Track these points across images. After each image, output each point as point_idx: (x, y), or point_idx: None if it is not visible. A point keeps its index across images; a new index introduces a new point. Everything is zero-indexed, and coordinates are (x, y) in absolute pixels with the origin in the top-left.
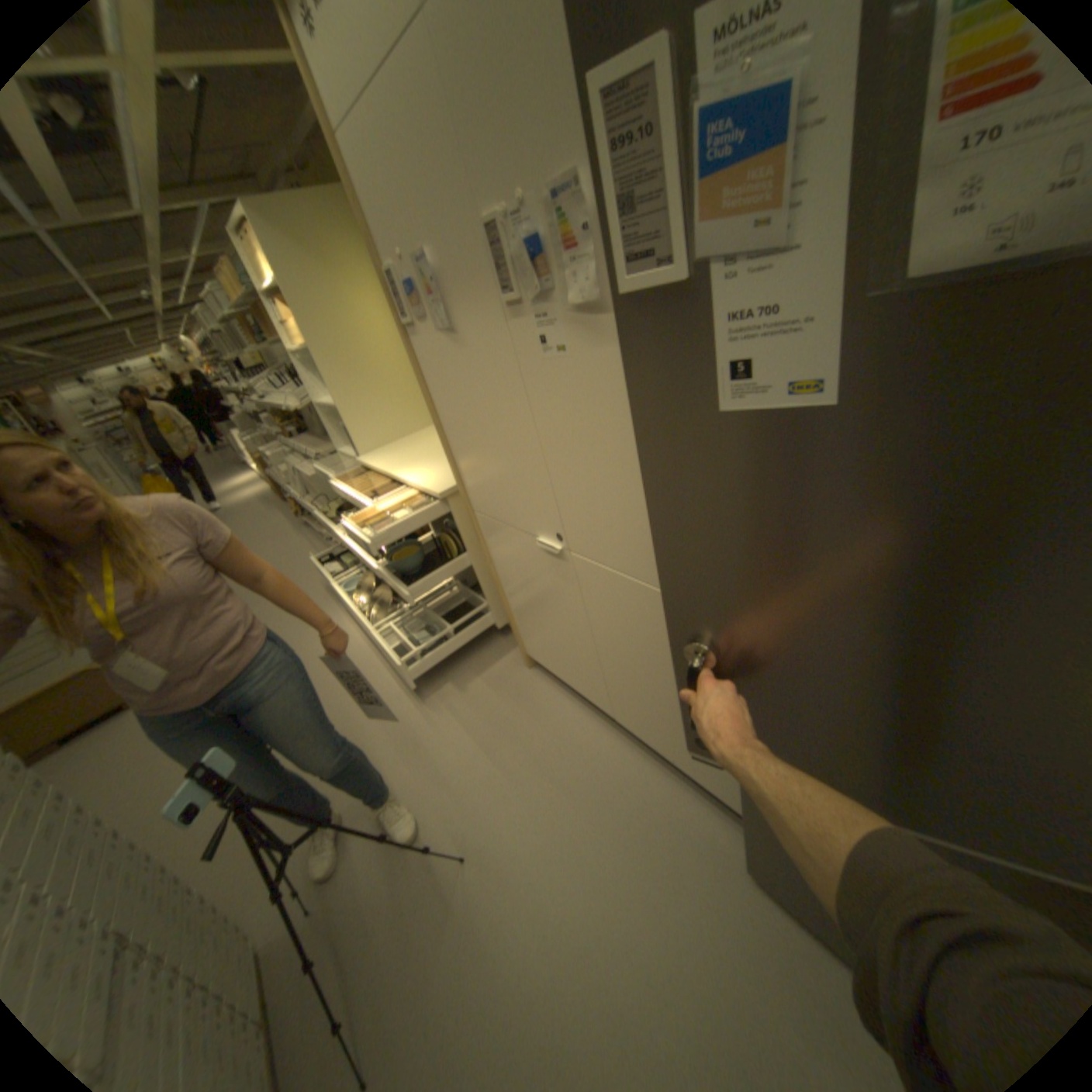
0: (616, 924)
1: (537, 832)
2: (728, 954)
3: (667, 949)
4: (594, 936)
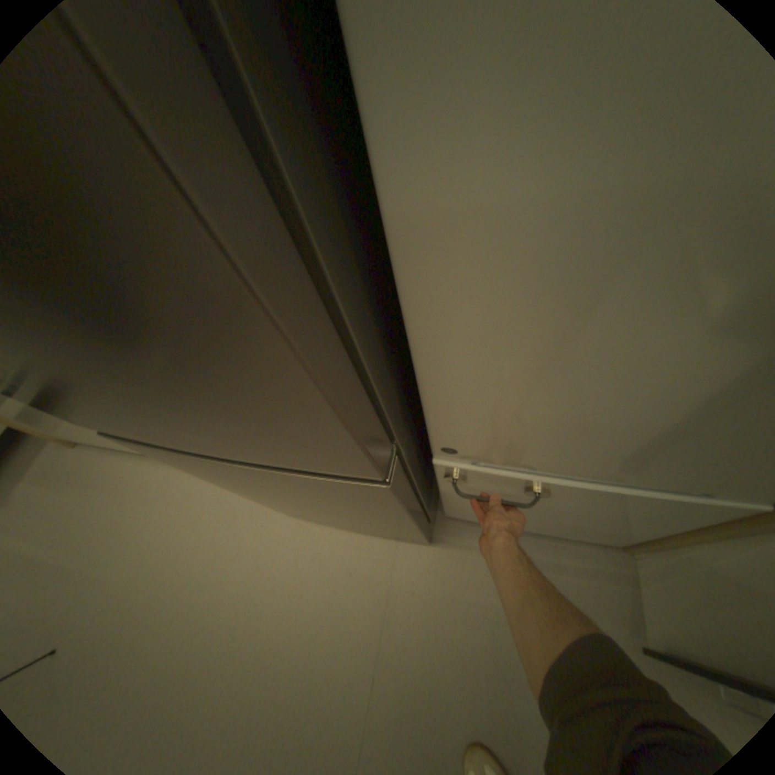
0: (198, 607)
1: (117, 583)
2: (277, 571)
3: (238, 597)
4: (184, 627)
